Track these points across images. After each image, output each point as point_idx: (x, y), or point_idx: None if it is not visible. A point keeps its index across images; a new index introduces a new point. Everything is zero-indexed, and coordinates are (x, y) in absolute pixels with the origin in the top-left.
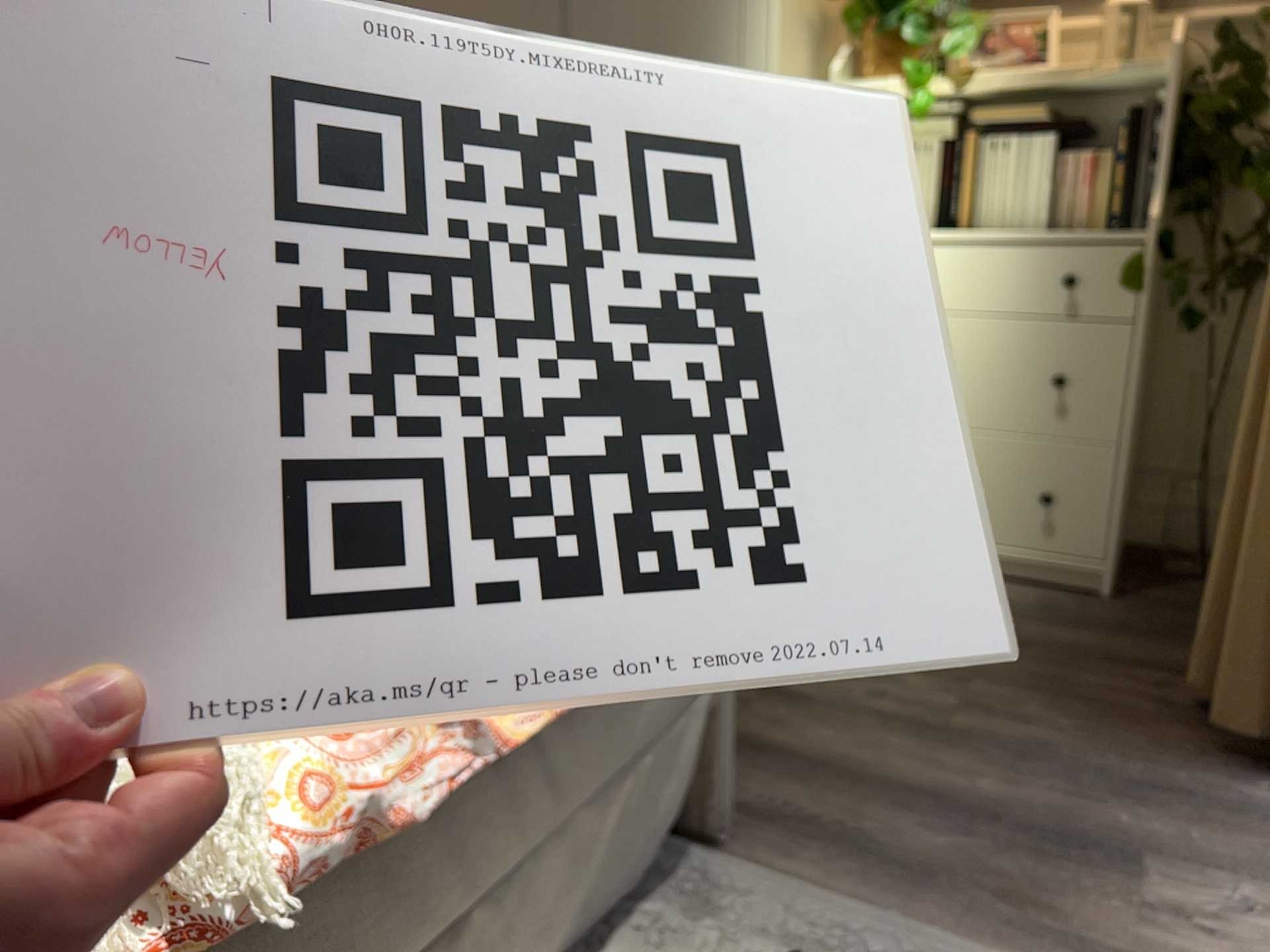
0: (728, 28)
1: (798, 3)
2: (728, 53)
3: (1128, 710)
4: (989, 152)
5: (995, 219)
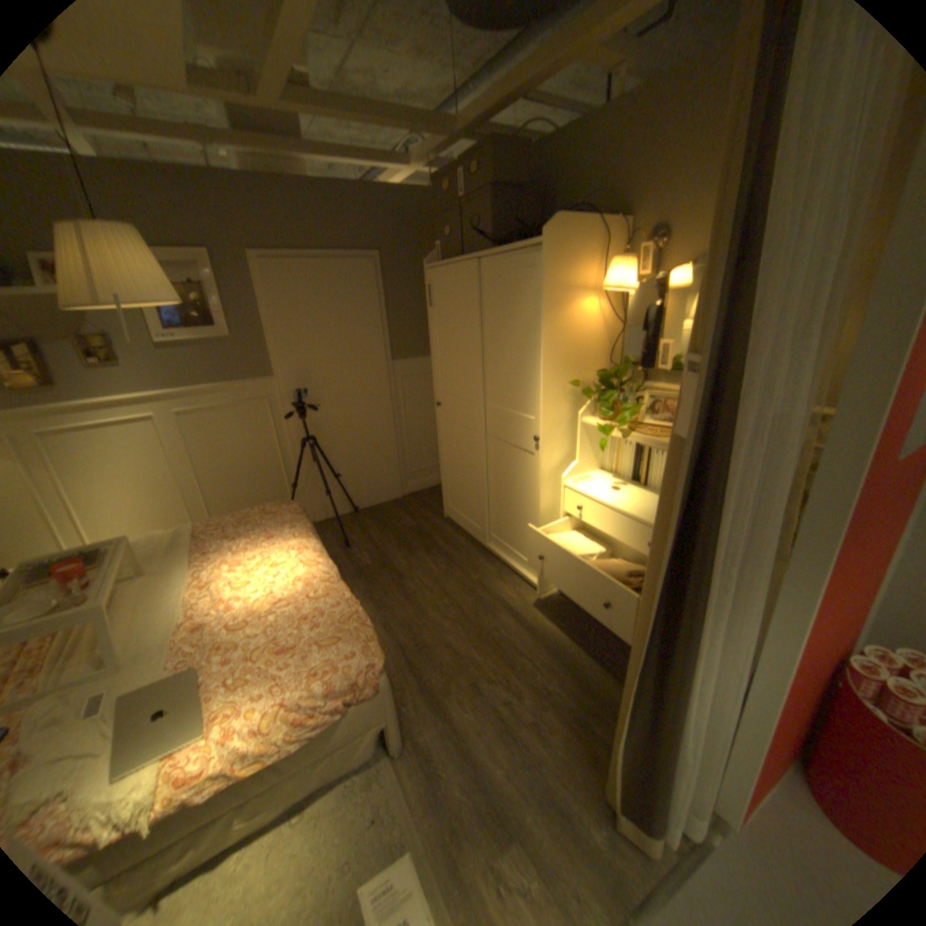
0: (531, 399)
1: (559, 391)
2: (531, 408)
3: (599, 753)
4: (655, 455)
5: (655, 485)
